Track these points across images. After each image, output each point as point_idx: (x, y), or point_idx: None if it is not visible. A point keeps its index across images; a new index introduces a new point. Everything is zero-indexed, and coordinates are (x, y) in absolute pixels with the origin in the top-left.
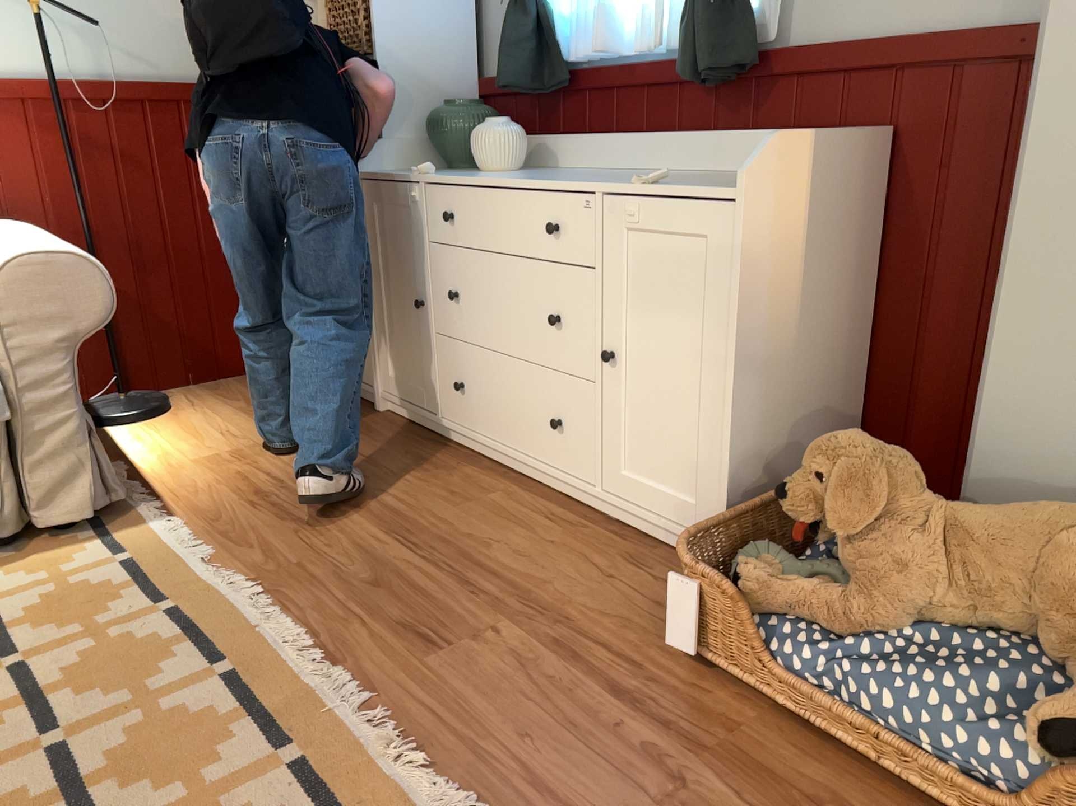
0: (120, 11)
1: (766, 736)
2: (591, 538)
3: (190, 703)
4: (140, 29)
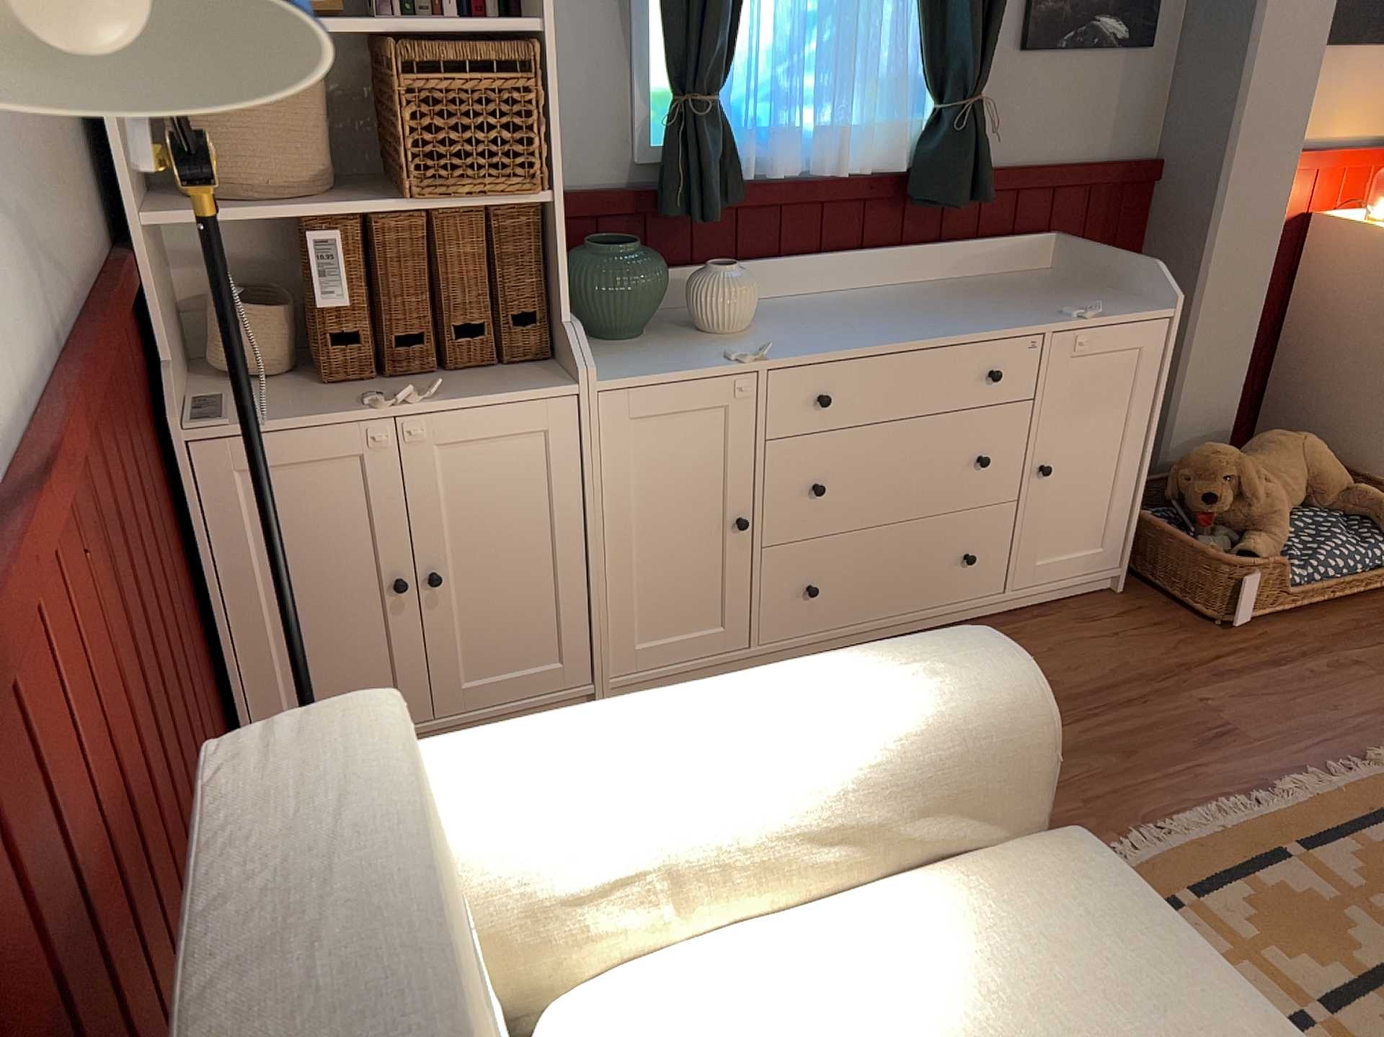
0: (8, 138)
1: (1306, 627)
2: (1042, 628)
3: (1349, 872)
4: (29, 179)
